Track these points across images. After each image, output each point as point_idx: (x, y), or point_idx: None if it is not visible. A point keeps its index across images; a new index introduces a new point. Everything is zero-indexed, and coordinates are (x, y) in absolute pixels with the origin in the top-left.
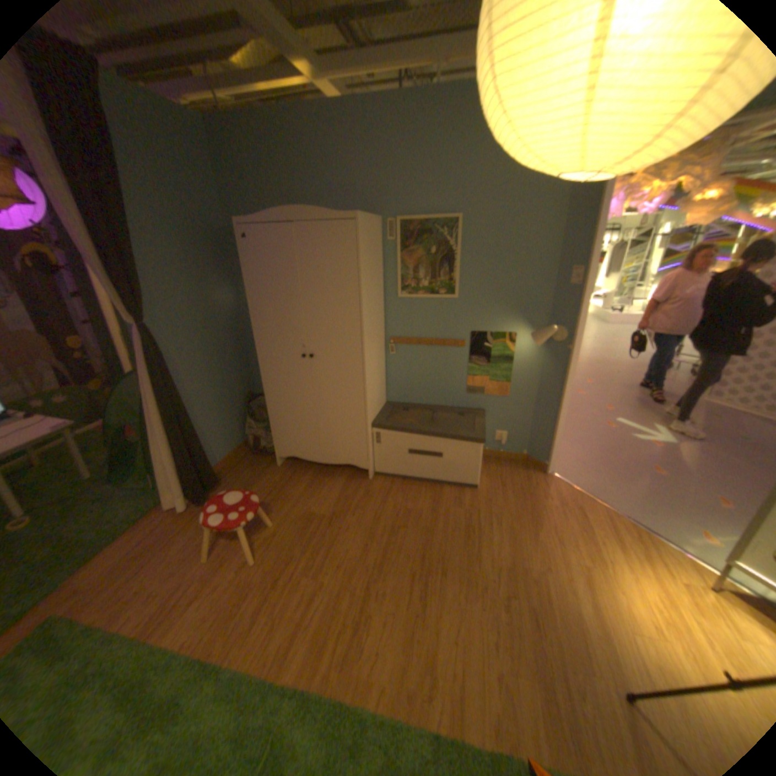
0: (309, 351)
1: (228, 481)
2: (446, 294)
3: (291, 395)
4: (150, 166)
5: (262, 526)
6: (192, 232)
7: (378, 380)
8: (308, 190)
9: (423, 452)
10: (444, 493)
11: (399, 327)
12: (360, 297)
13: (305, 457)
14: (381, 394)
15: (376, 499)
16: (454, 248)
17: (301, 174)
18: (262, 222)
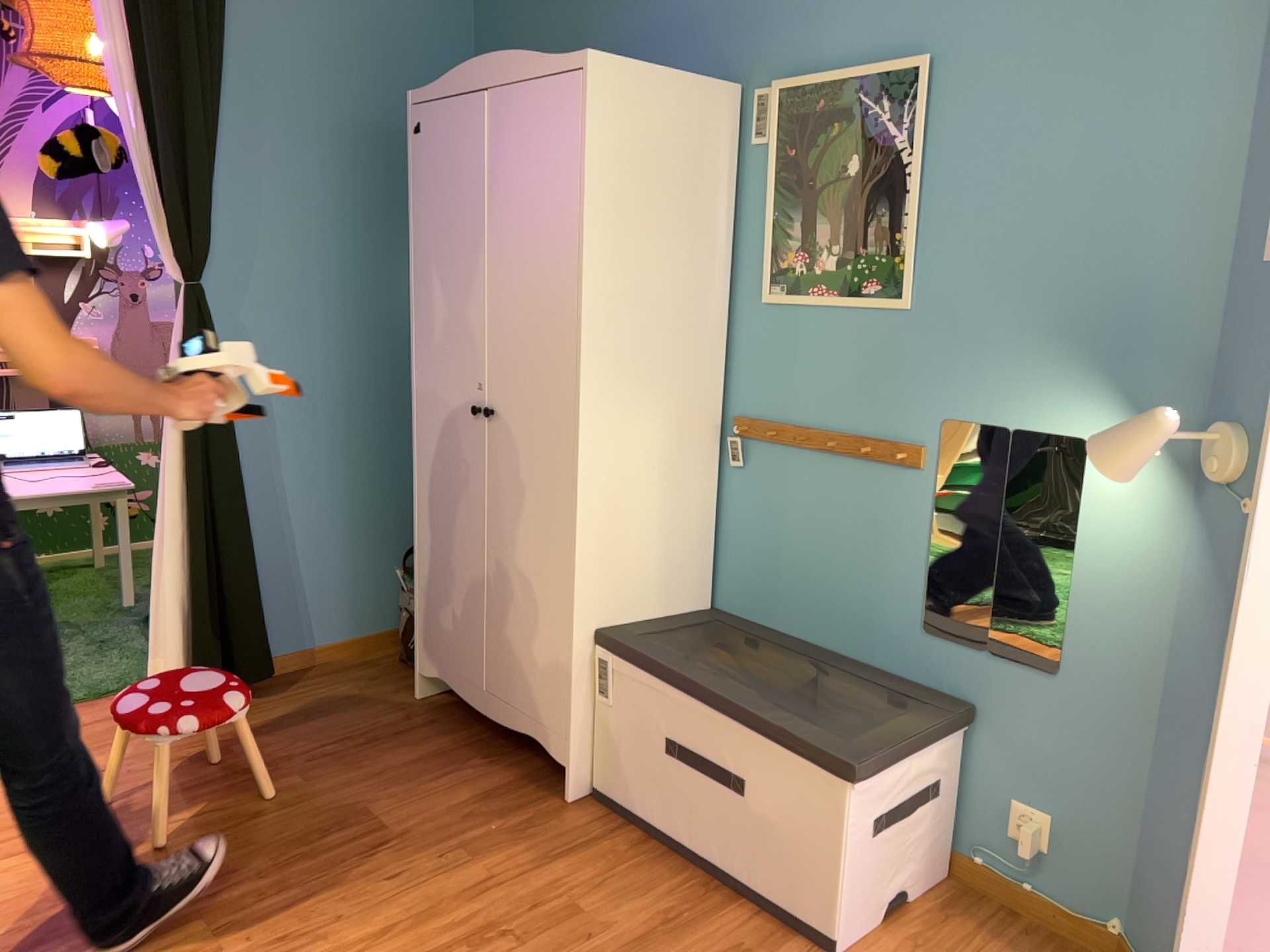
0: (497, 404)
1: (299, 690)
2: (880, 297)
3: (450, 511)
4: (319, 10)
5: (254, 791)
6: (385, 138)
7: (656, 522)
8: (612, 41)
9: (695, 761)
10: (717, 921)
11: (759, 388)
12: (577, 264)
13: (456, 689)
14: (673, 572)
15: (528, 849)
16: (904, 160)
17: (605, 7)
18: (452, 99)
